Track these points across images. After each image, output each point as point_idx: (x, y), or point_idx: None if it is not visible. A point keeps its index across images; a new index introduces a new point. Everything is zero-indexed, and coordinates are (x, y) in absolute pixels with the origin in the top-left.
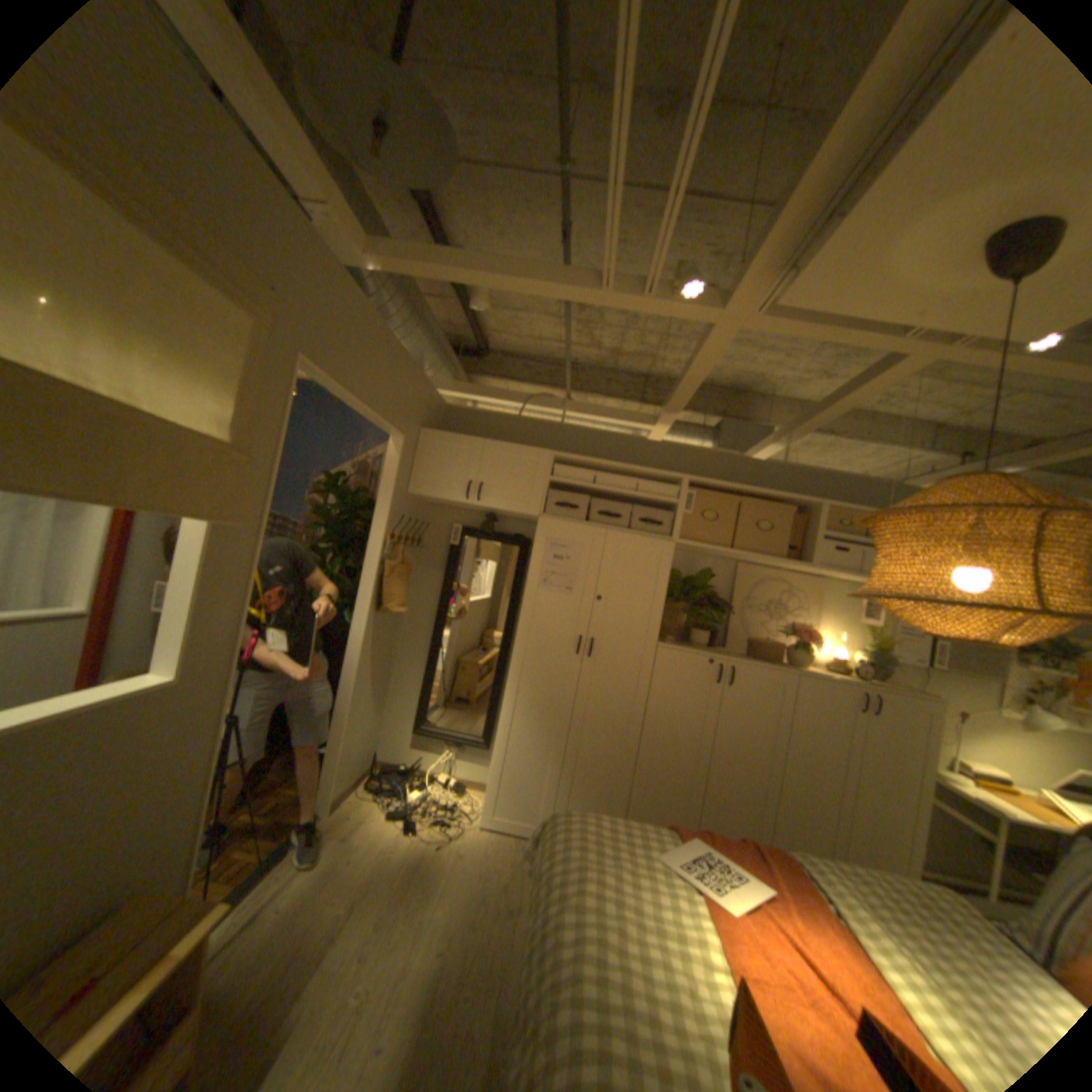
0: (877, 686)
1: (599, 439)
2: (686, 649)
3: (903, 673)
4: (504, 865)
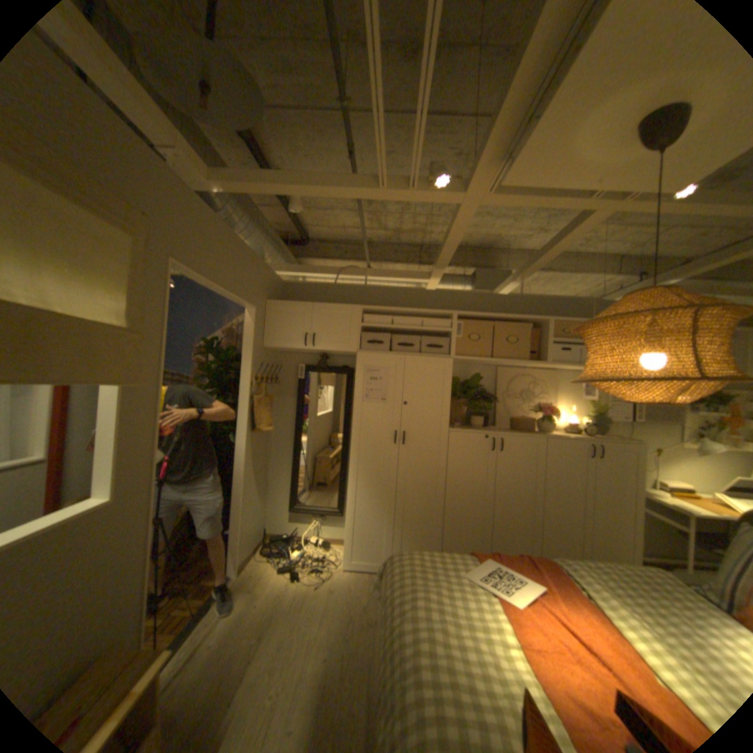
0: (599, 439)
1: (392, 293)
2: (469, 430)
3: (616, 427)
4: (362, 593)
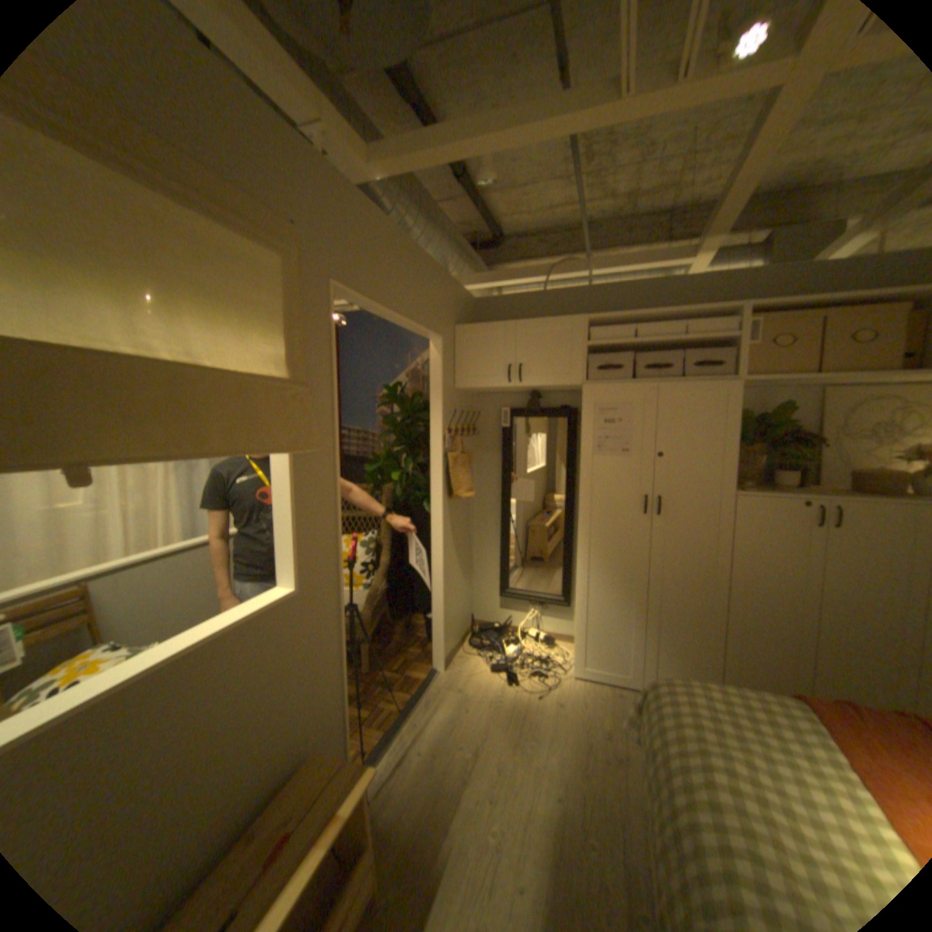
0: None
1: (632, 290)
2: (773, 494)
3: None
4: (605, 714)
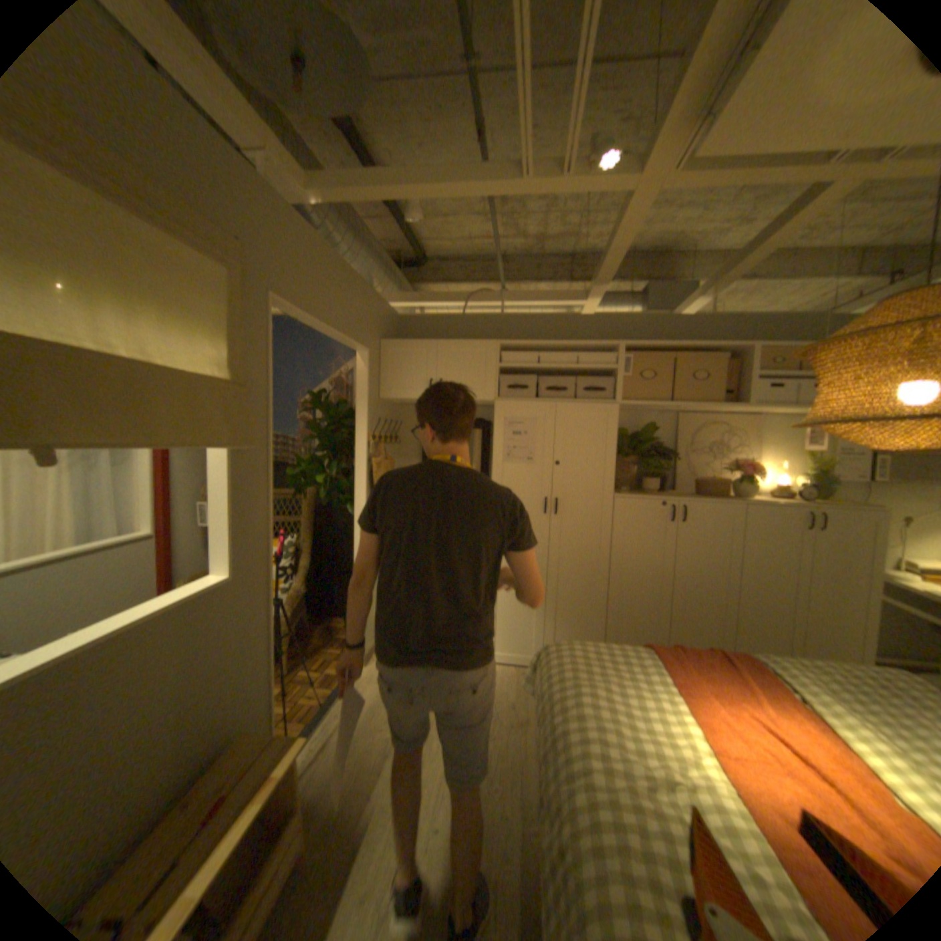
0: (821, 505)
1: (537, 323)
2: (640, 496)
3: (845, 490)
4: (509, 689)
